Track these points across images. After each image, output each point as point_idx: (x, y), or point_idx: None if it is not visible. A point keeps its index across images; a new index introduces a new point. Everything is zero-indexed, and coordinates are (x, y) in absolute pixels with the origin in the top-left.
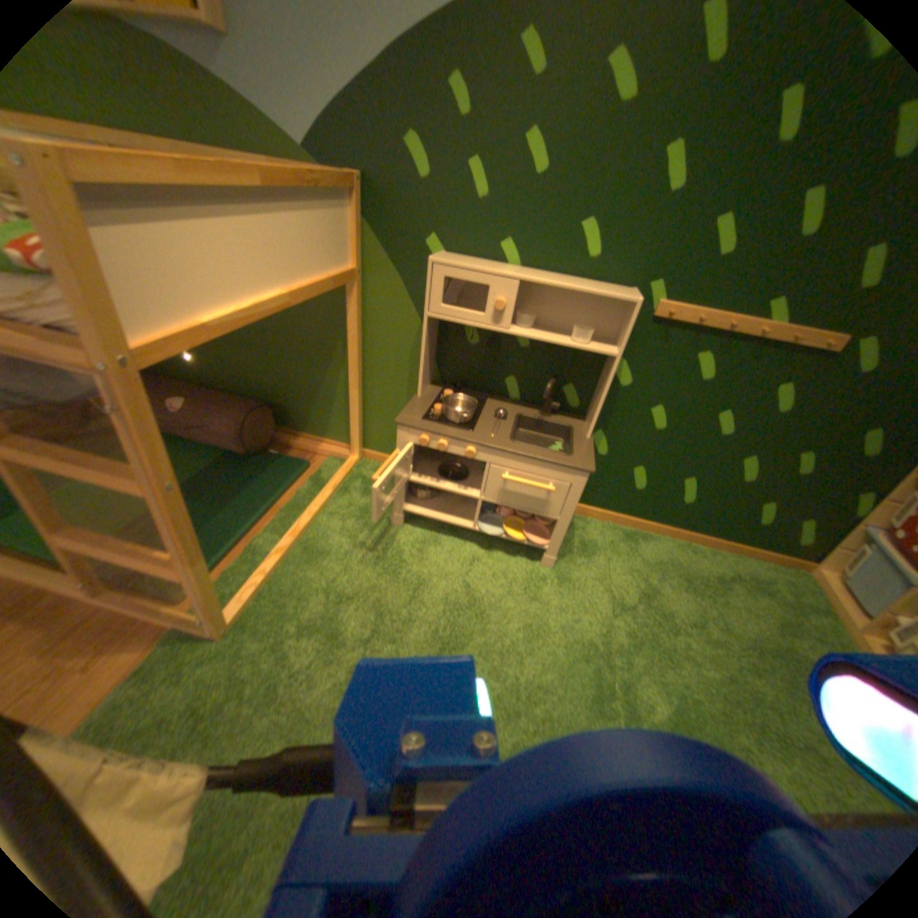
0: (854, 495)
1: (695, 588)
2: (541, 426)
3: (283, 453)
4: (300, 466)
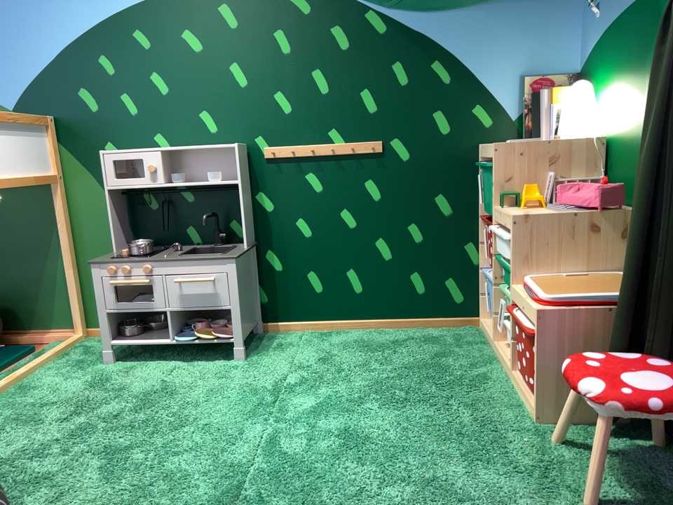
0: (464, 249)
1: (371, 352)
2: (214, 253)
3: (12, 349)
4: (26, 350)
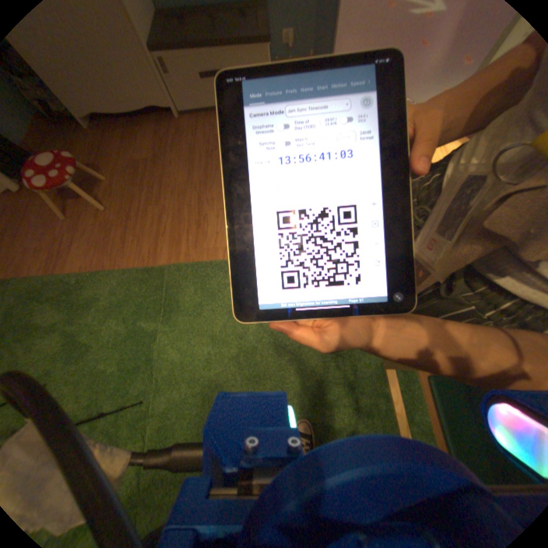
0: None
1: None
2: None
3: None
4: None
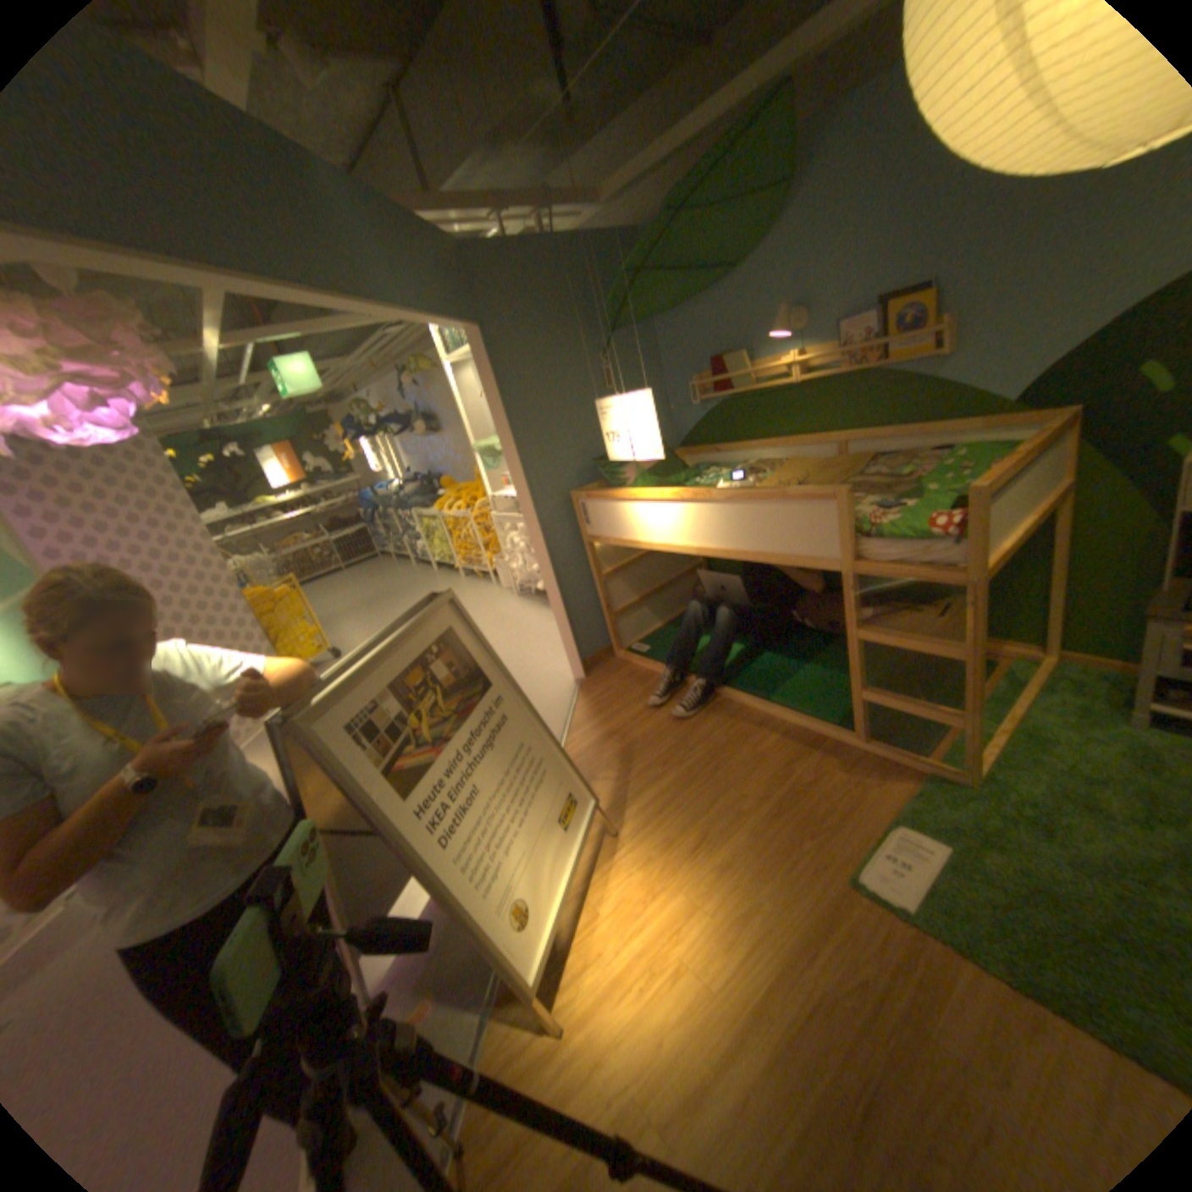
0: None
1: None
2: None
3: None
4: None
